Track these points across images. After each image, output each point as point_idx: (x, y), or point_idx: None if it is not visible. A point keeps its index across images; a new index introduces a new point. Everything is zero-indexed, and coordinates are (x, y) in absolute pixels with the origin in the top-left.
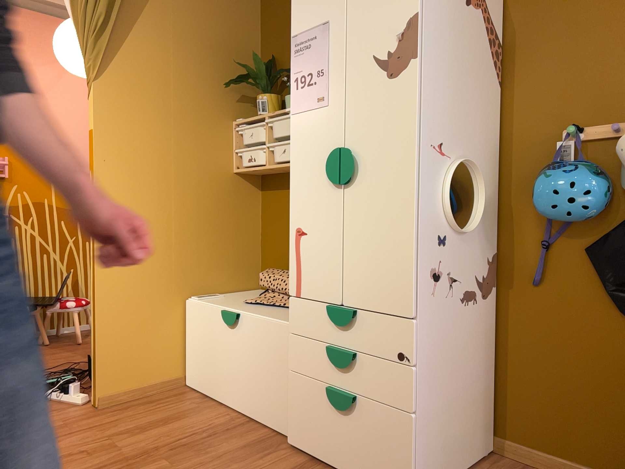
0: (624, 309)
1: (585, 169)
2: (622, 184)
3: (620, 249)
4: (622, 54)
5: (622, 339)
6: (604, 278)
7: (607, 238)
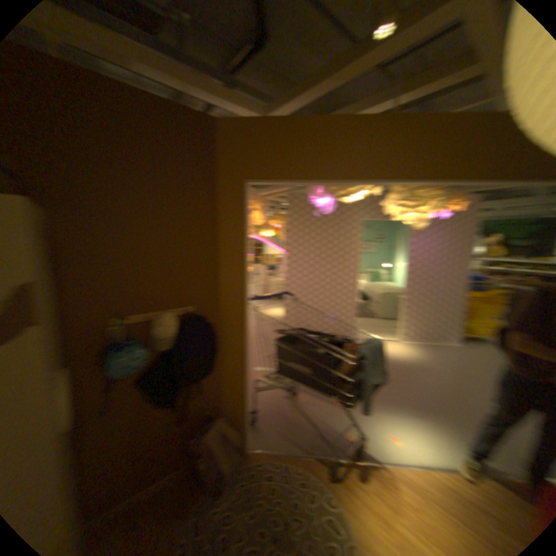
0: (153, 407)
1: (132, 347)
2: (149, 348)
3: (149, 380)
4: (138, 276)
5: (150, 420)
6: (142, 397)
7: (141, 377)
